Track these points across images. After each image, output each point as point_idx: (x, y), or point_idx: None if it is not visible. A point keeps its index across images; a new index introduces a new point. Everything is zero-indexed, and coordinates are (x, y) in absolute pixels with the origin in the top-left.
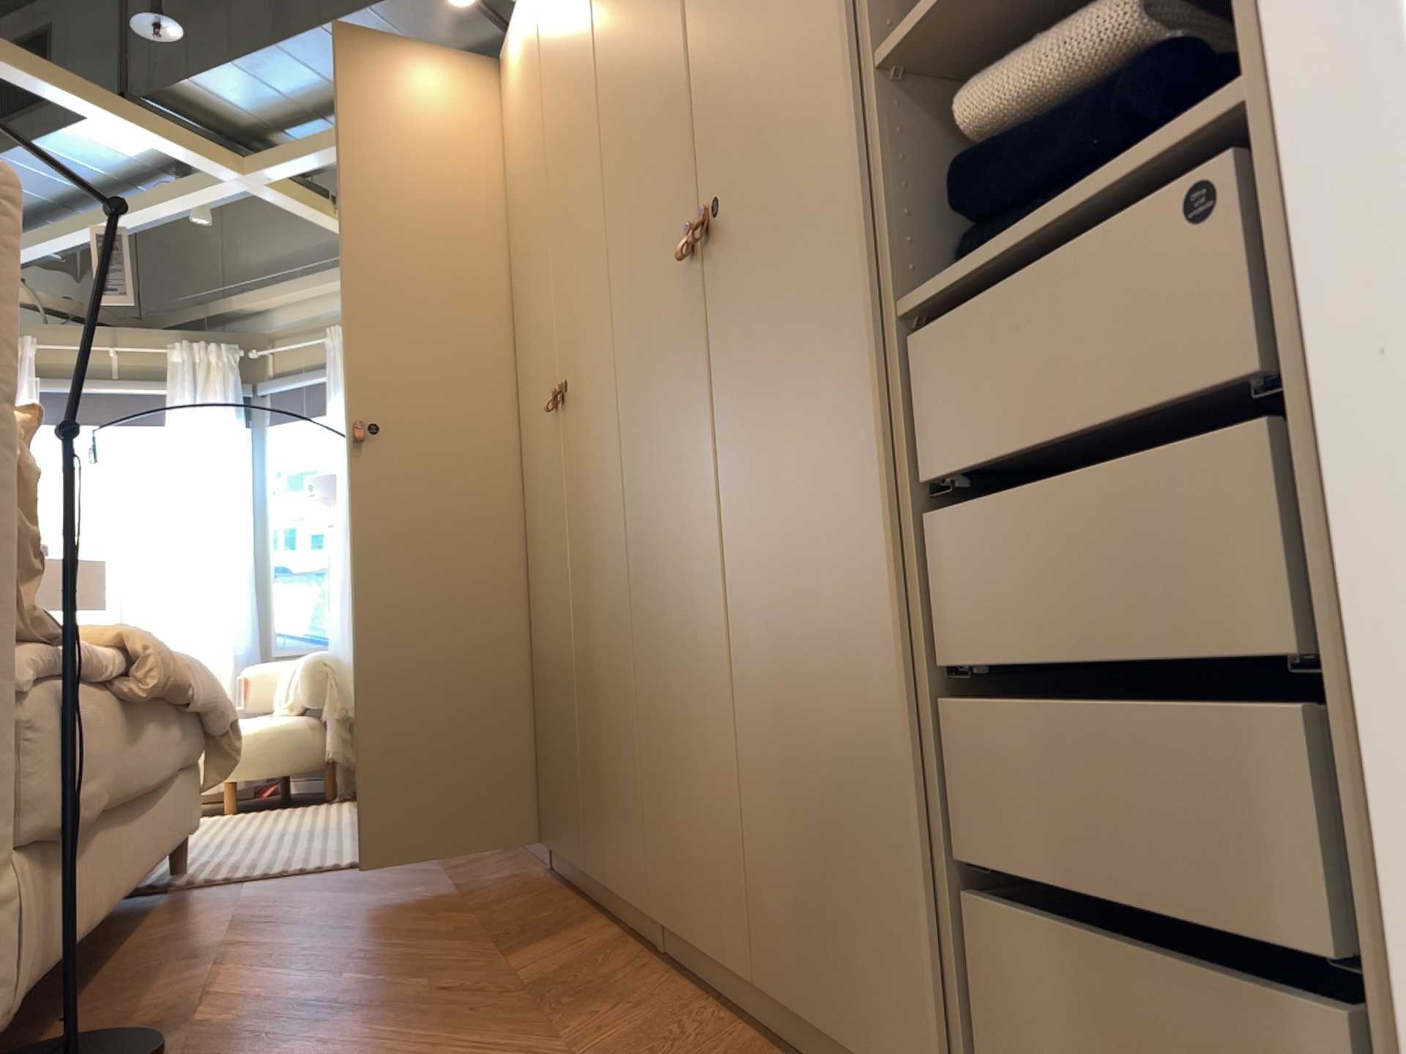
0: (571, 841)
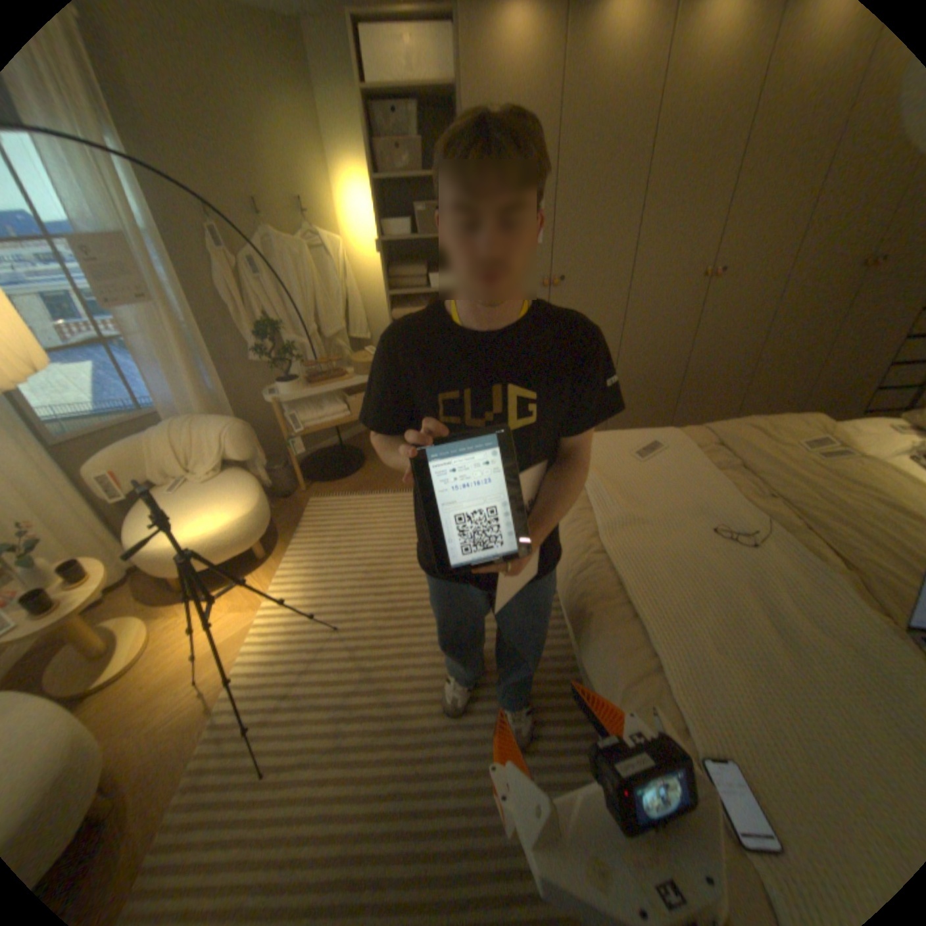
0: None
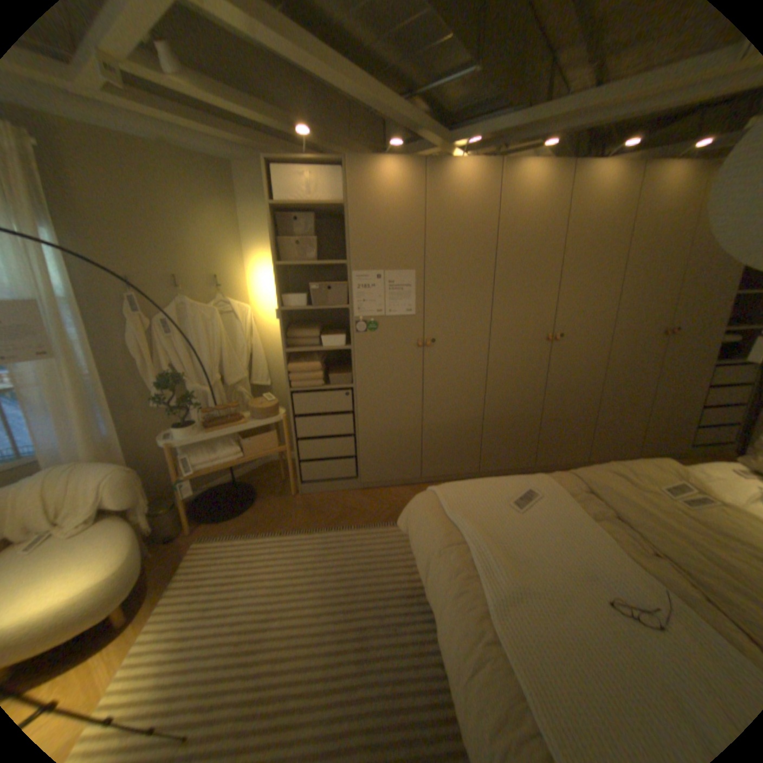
0: (515, 468)
